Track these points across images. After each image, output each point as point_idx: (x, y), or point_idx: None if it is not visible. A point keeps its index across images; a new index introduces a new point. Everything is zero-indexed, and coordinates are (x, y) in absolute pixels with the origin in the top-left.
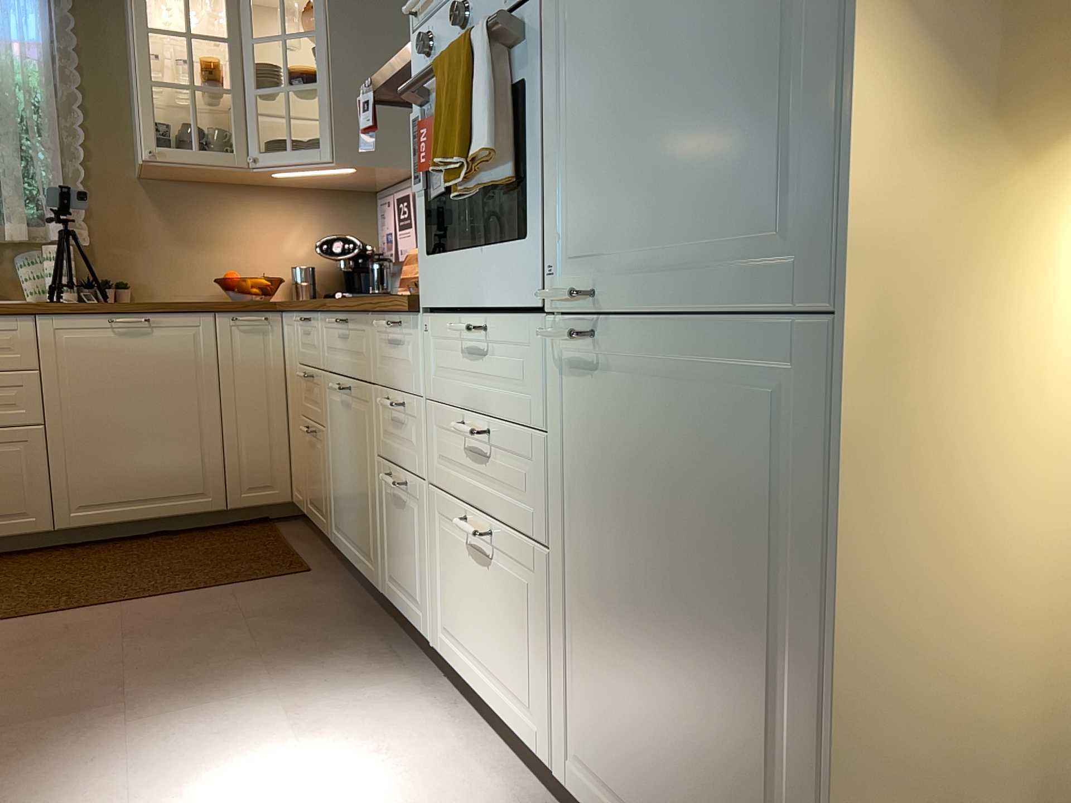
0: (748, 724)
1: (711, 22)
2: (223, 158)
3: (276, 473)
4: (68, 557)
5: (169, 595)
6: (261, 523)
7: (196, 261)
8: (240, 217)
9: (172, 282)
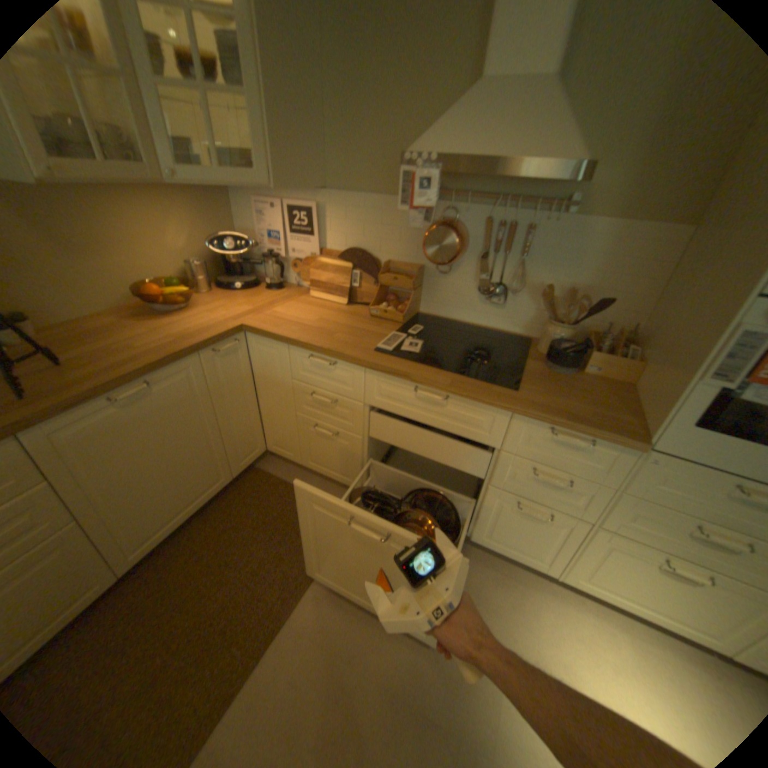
0: None
1: None
2: (135, 170)
3: (257, 440)
4: (148, 587)
5: (304, 591)
6: (249, 470)
7: (88, 270)
8: (120, 216)
9: (71, 298)
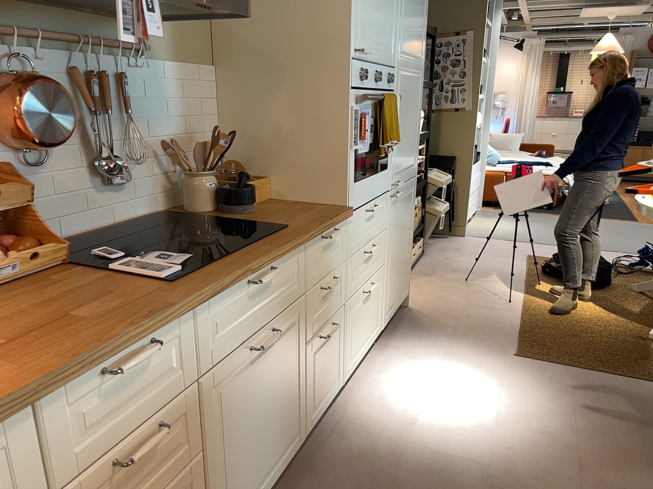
0: (406, 252)
1: (412, 122)
2: None
3: None
4: None
5: None
6: None
7: None
8: None
9: None
